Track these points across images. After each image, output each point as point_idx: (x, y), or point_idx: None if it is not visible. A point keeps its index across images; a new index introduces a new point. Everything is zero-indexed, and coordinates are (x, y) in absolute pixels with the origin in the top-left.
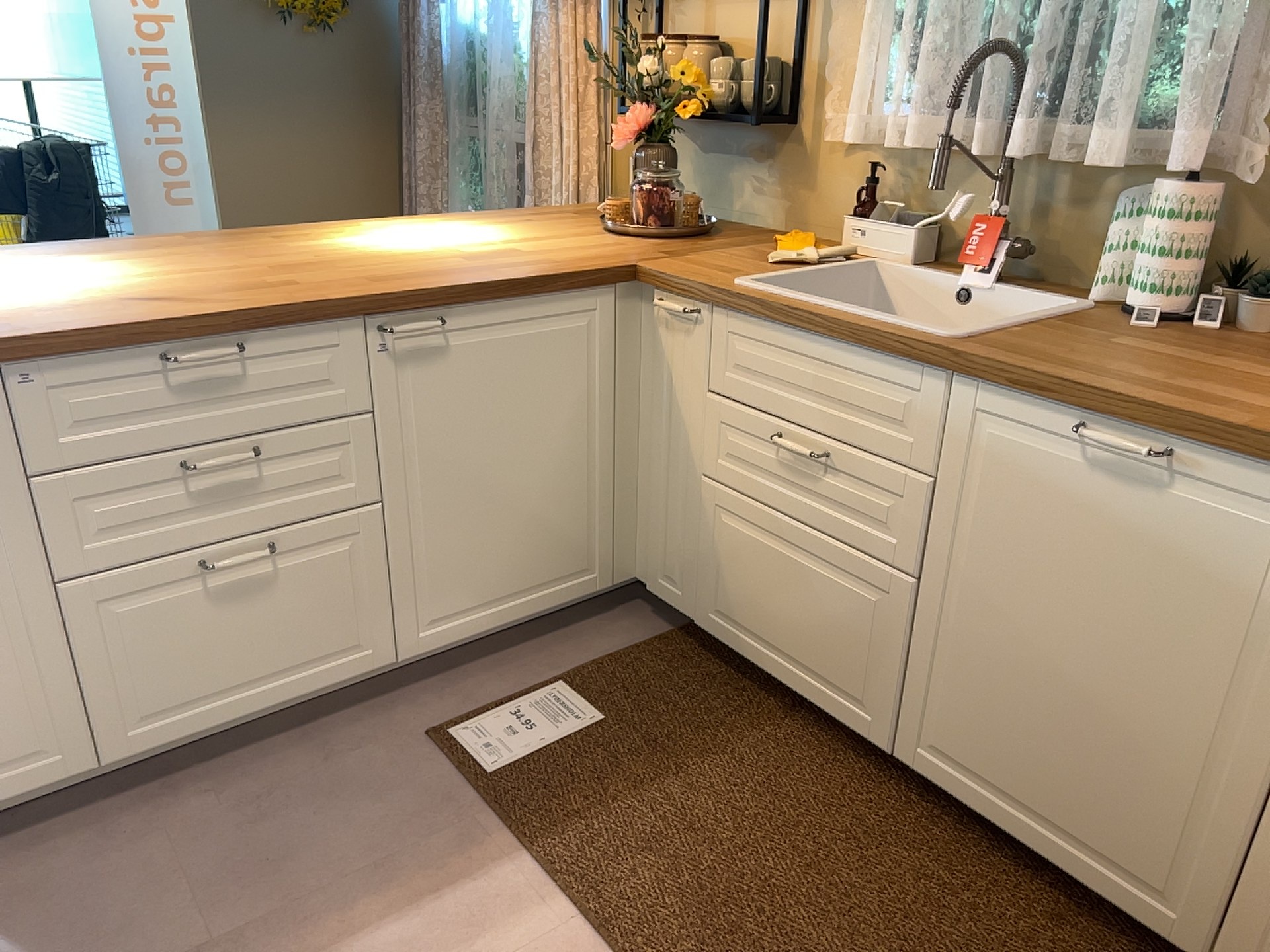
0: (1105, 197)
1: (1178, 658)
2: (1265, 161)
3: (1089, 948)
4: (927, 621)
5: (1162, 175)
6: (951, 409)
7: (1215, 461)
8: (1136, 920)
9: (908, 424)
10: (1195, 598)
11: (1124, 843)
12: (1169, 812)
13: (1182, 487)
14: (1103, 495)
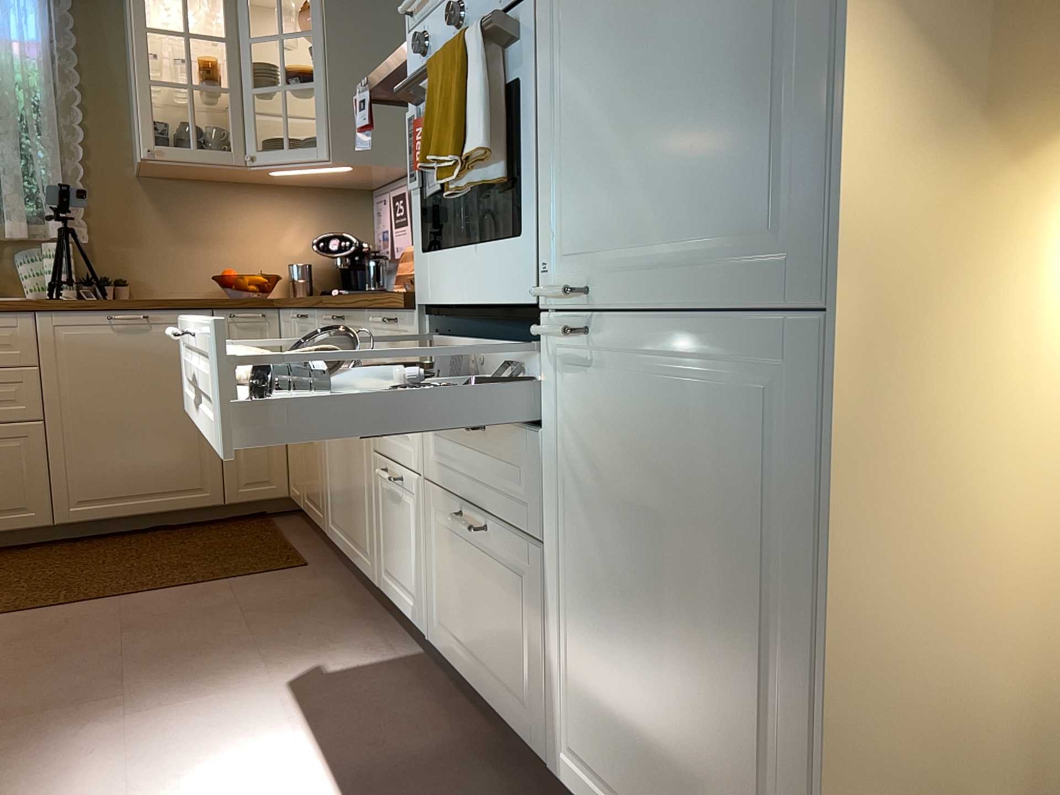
0: (8, 256)
1: (174, 391)
2: (88, 232)
3: (184, 533)
4: (55, 439)
5: (37, 243)
6: (37, 331)
7: (162, 314)
8: (195, 507)
9: (13, 345)
10: (172, 365)
11: (180, 478)
12: (191, 452)
13: (154, 327)
14: (125, 341)
